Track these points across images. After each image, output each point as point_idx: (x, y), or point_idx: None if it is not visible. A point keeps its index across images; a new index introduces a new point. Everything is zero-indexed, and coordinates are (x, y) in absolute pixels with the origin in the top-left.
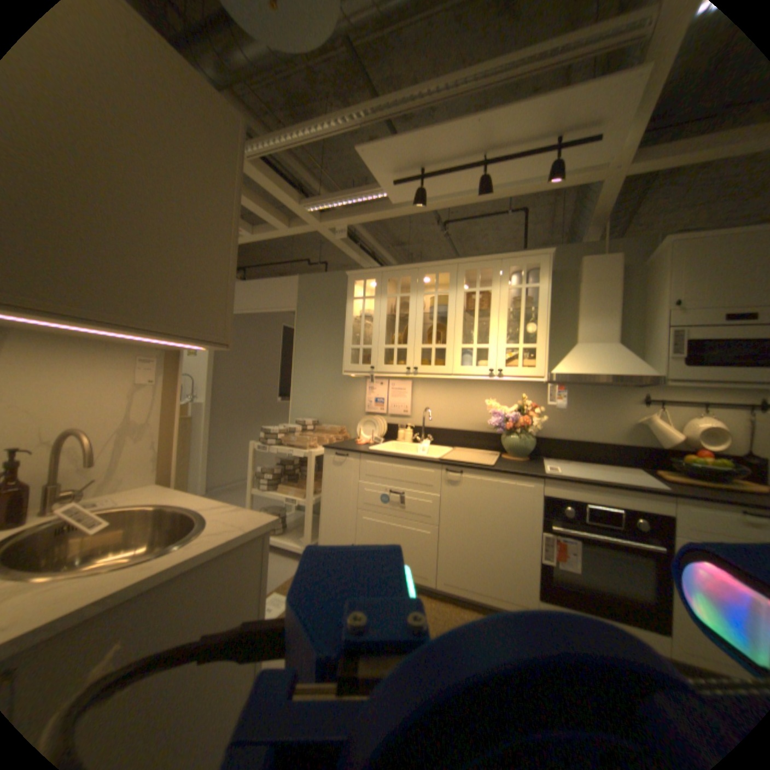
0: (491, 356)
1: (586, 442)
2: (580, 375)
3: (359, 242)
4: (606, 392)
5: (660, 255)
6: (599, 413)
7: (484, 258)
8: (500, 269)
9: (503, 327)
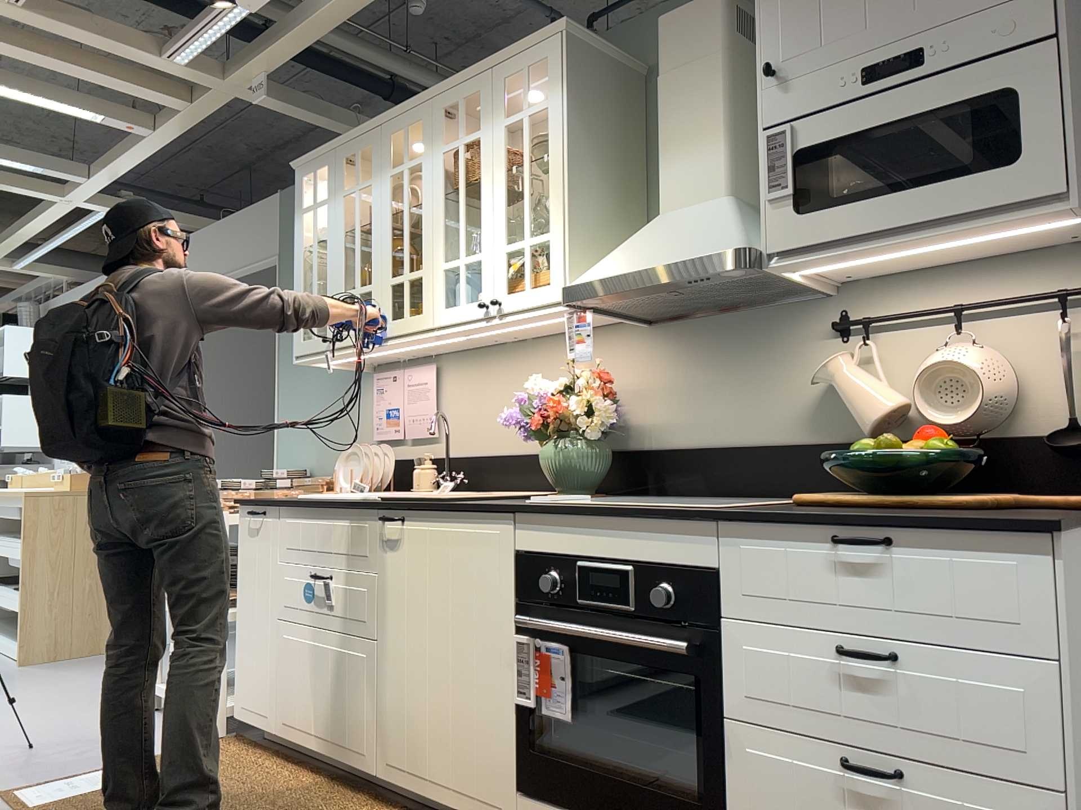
0: (485, 276)
1: (730, 447)
2: (603, 281)
3: None
4: (760, 322)
5: None
6: (751, 375)
7: (466, 77)
8: (490, 92)
9: (500, 210)
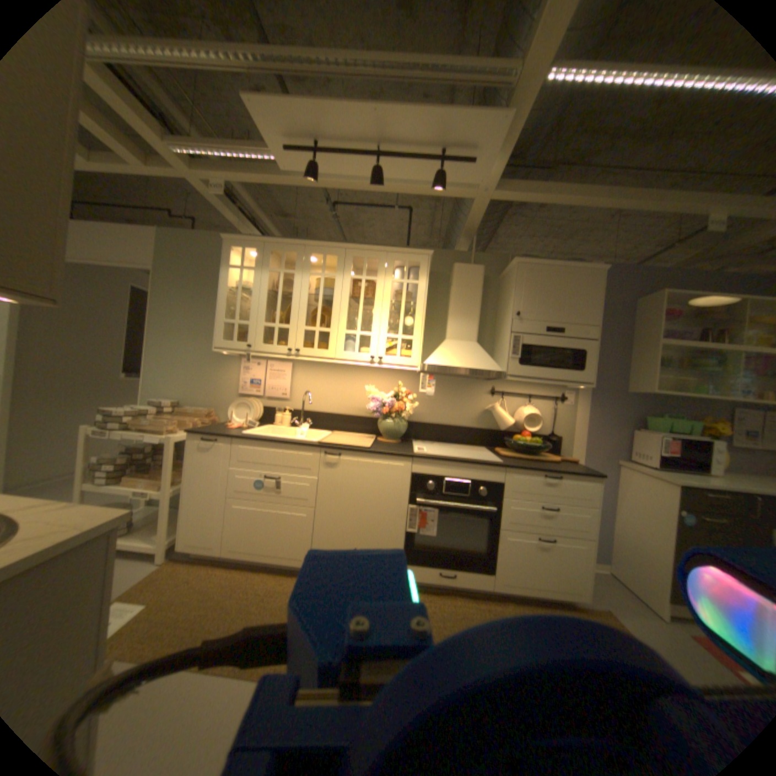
0: (372, 345)
1: (446, 425)
2: (445, 367)
3: (238, 203)
4: (463, 383)
5: (509, 273)
6: (457, 401)
7: (371, 248)
8: (385, 262)
9: (385, 318)
